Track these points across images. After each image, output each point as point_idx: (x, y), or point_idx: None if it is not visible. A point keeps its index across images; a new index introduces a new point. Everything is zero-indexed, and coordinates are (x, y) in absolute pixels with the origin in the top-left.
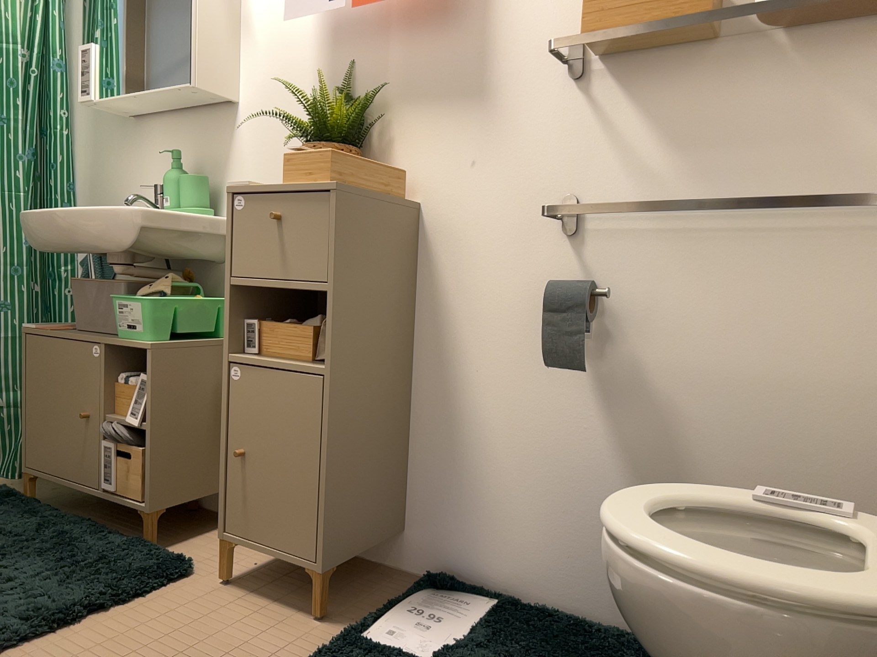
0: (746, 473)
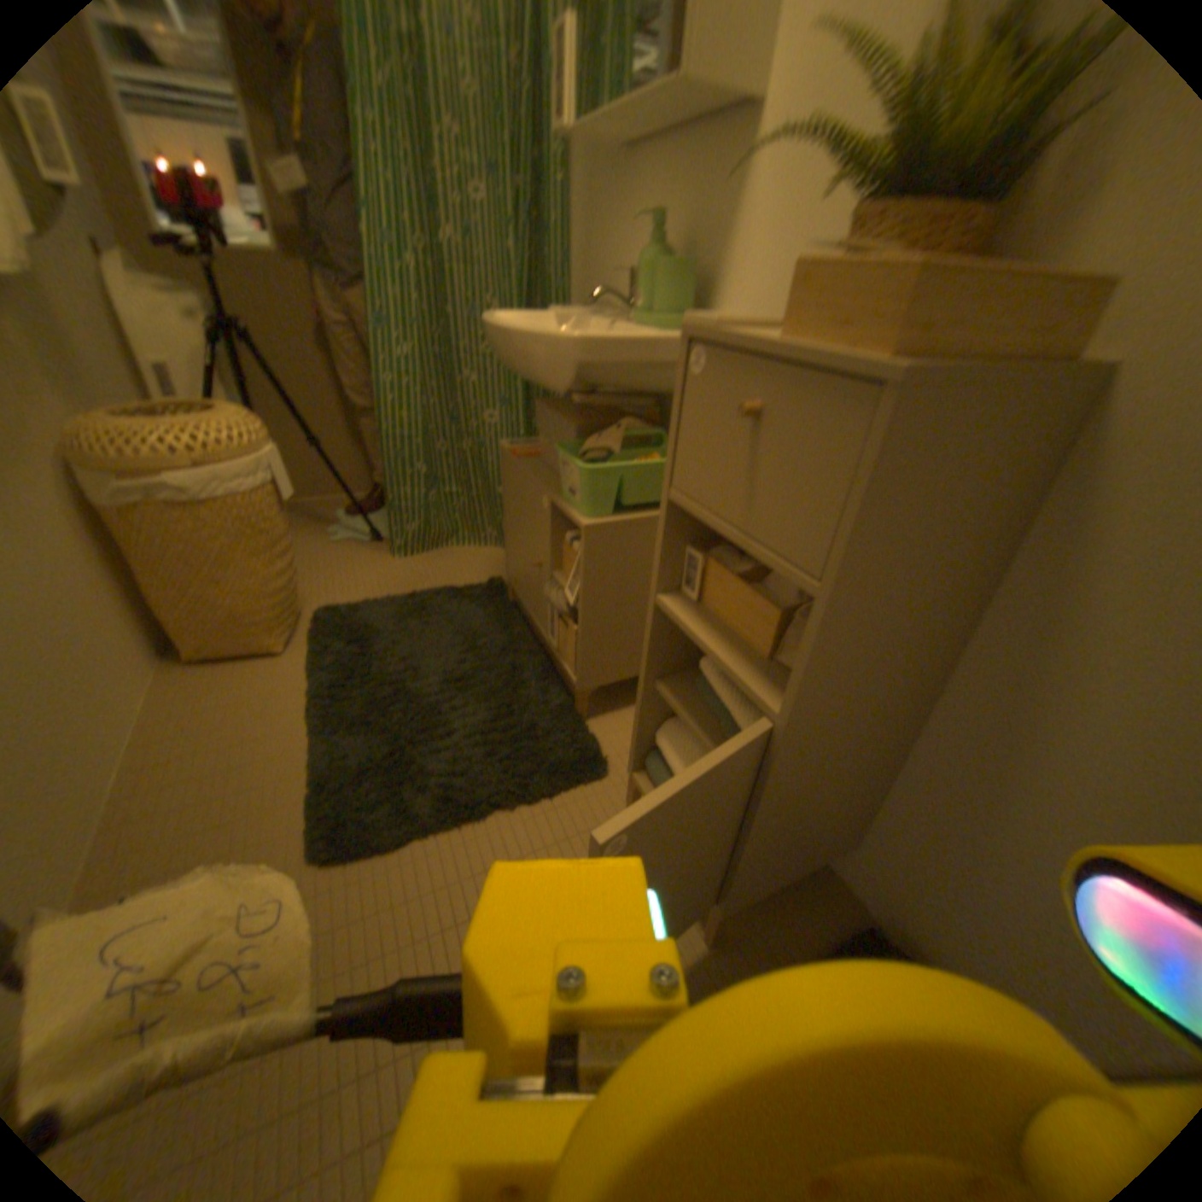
0: None
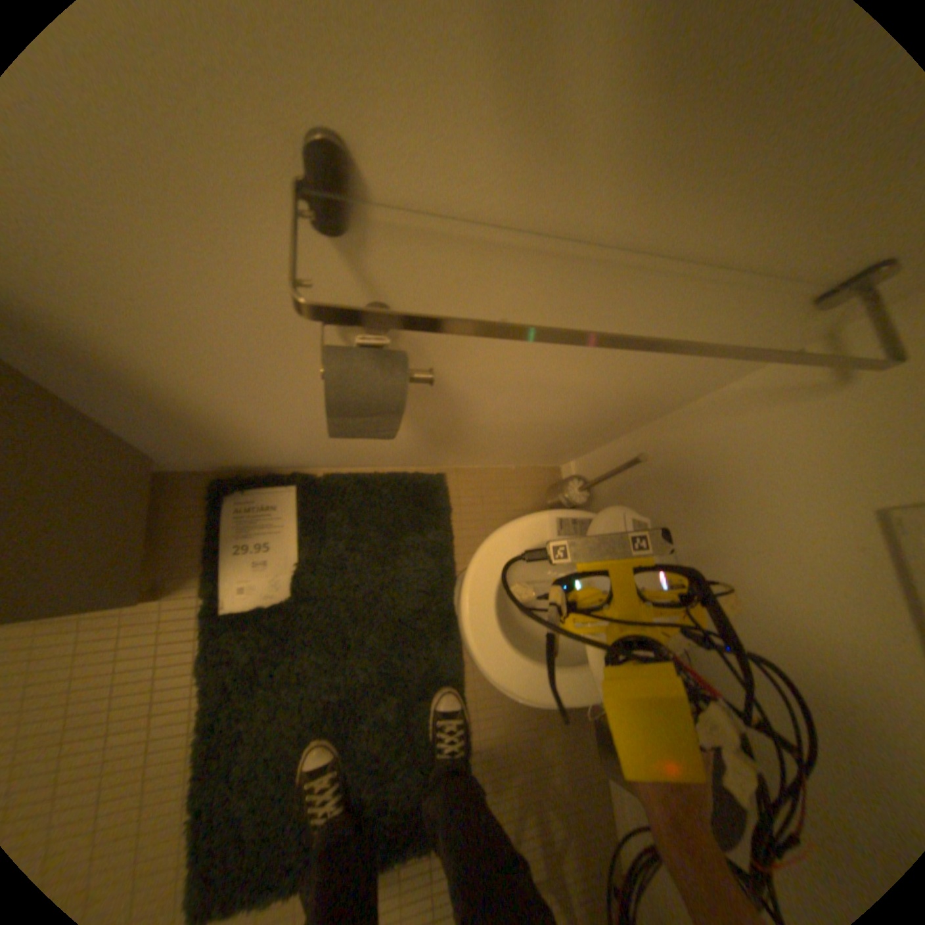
0: (516, 423)
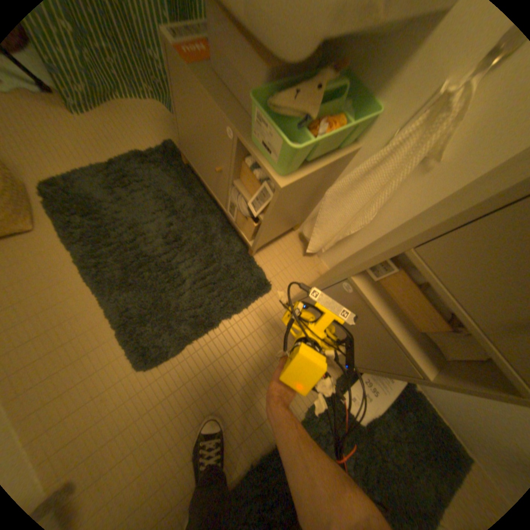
0: None
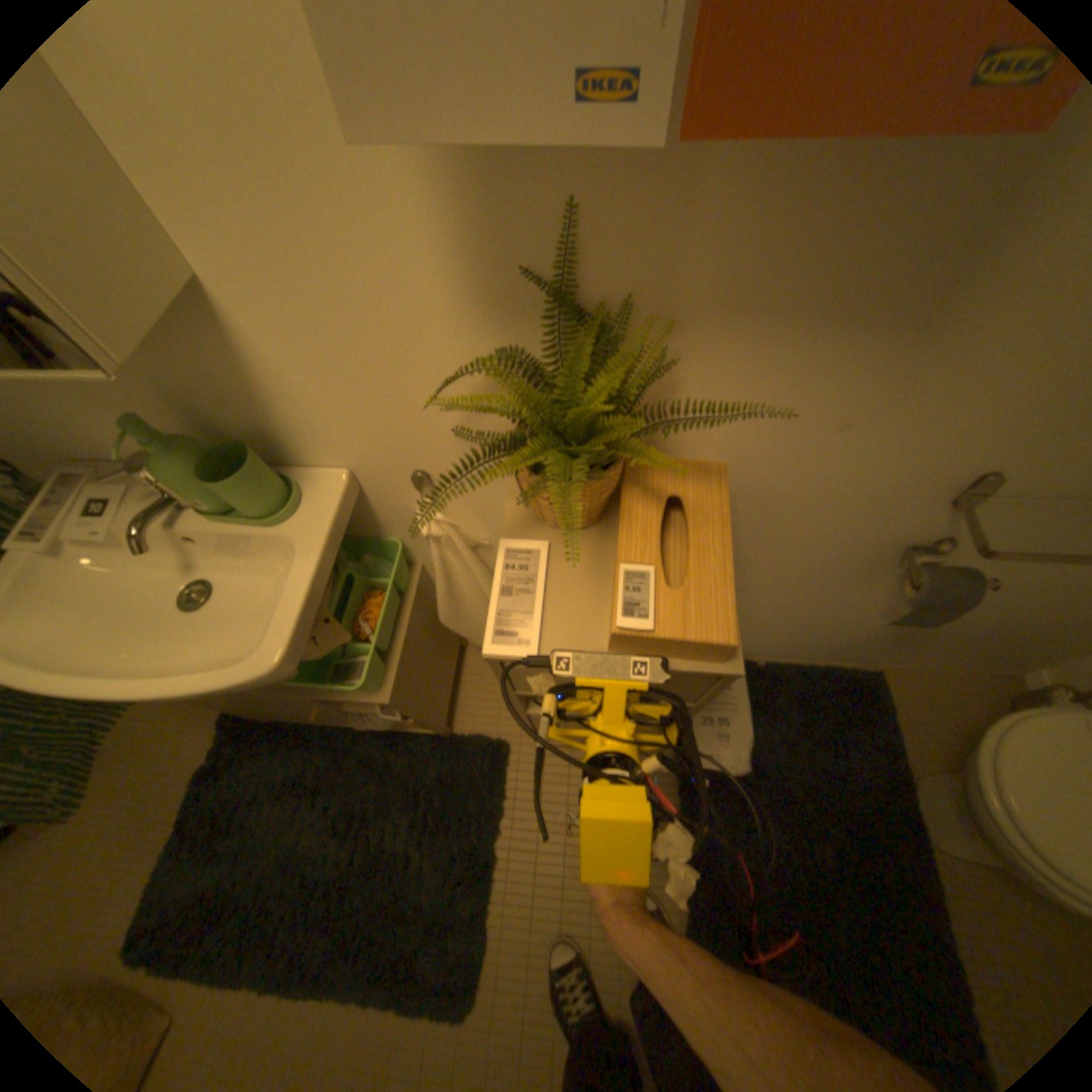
0: (1000, 622)
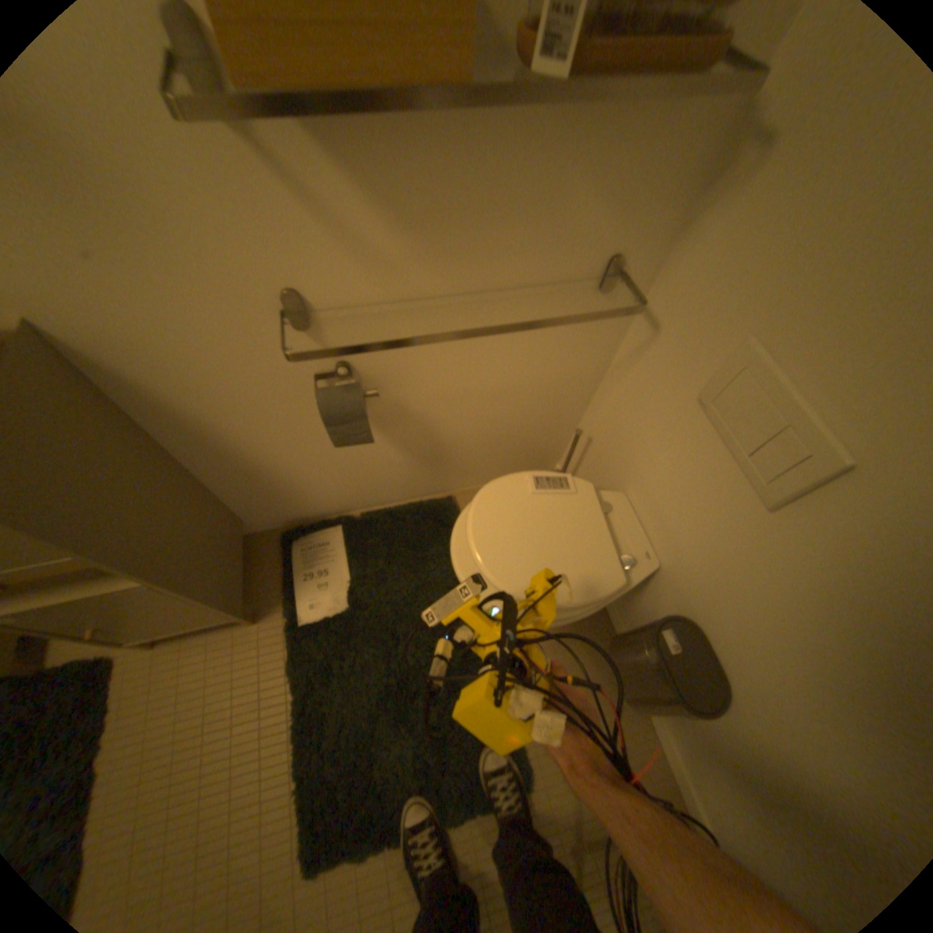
0: (477, 431)
